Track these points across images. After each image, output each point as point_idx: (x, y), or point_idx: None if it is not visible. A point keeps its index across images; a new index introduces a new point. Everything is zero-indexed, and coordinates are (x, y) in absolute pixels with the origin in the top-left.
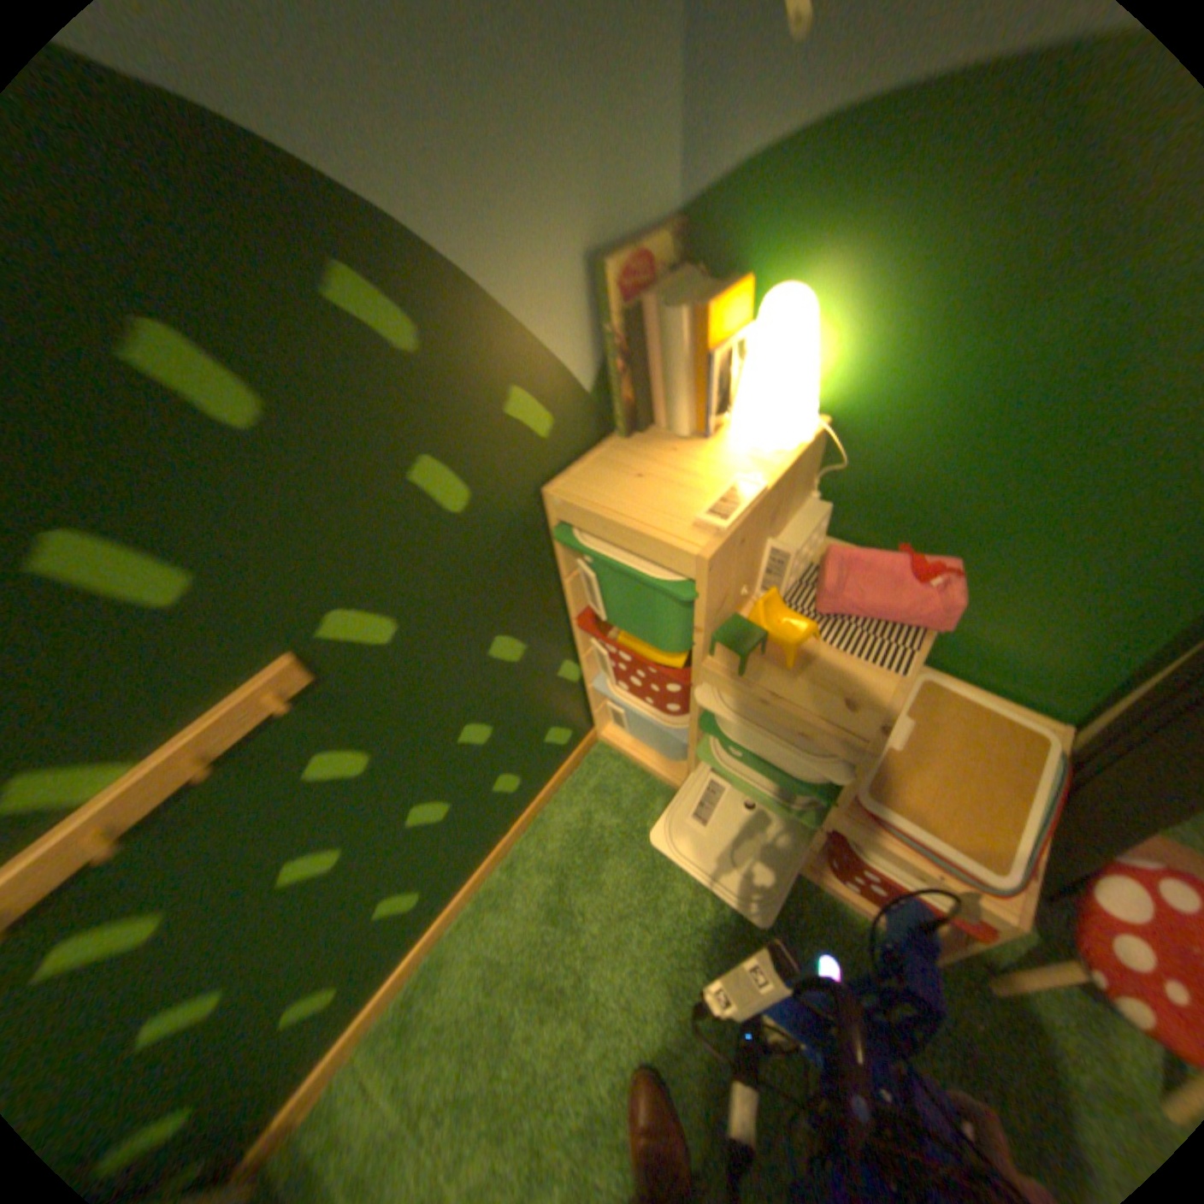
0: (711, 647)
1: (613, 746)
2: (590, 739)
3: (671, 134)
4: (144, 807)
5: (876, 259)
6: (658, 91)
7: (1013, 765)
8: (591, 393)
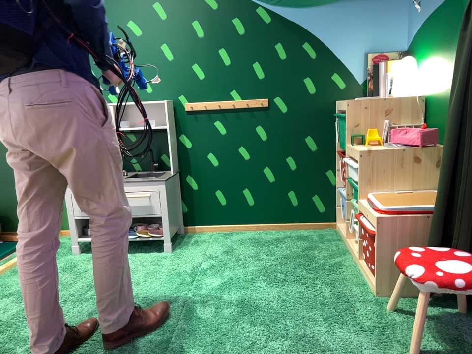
0: (351, 142)
1: (337, 230)
2: (331, 223)
3: (399, 33)
4: (236, 105)
5: (429, 49)
6: (393, 25)
7: (431, 203)
8: (358, 84)
